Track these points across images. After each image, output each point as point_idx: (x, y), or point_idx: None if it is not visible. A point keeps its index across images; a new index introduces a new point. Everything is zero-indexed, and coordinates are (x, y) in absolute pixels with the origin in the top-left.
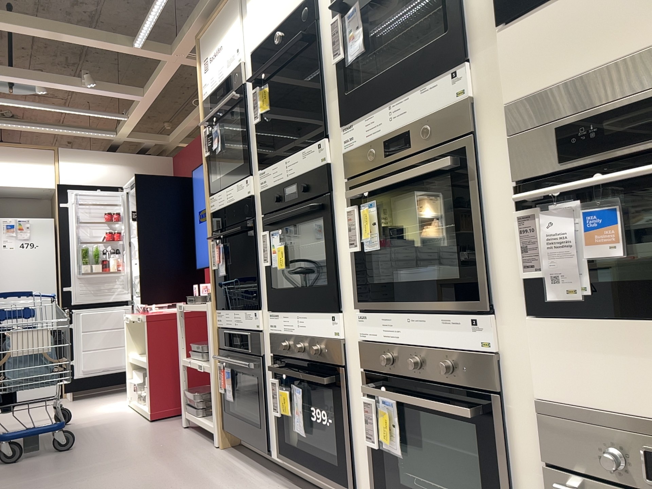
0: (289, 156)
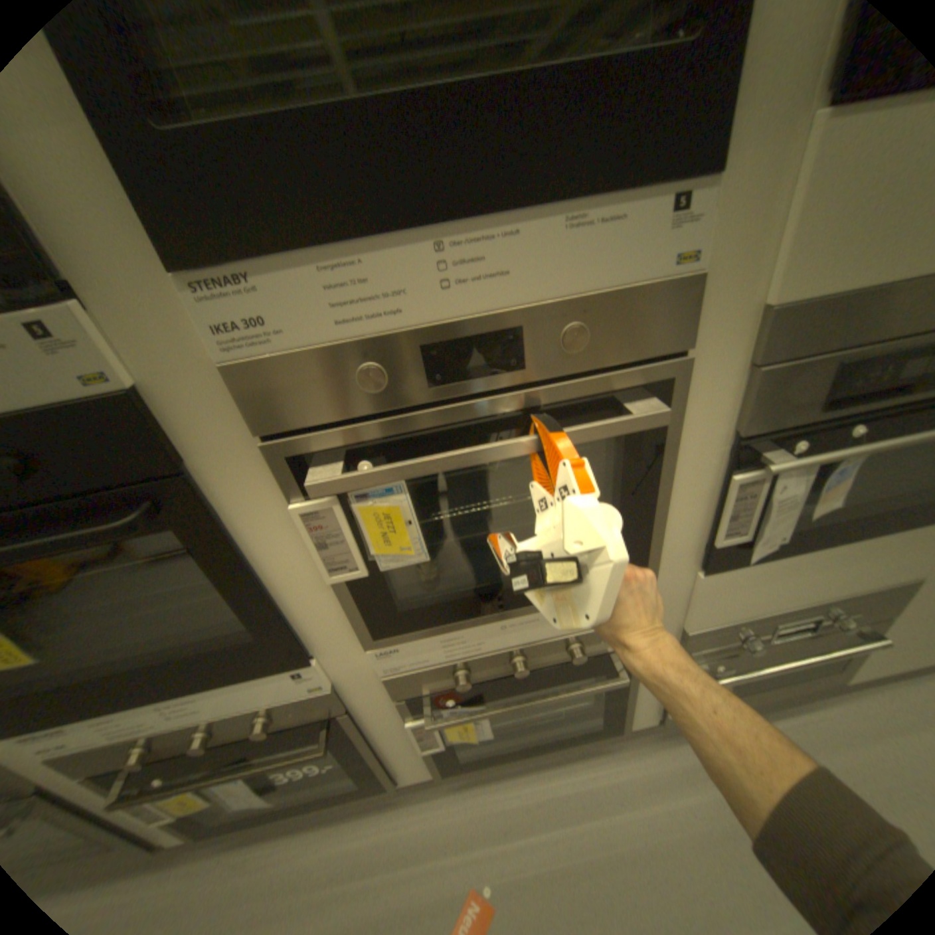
0: None
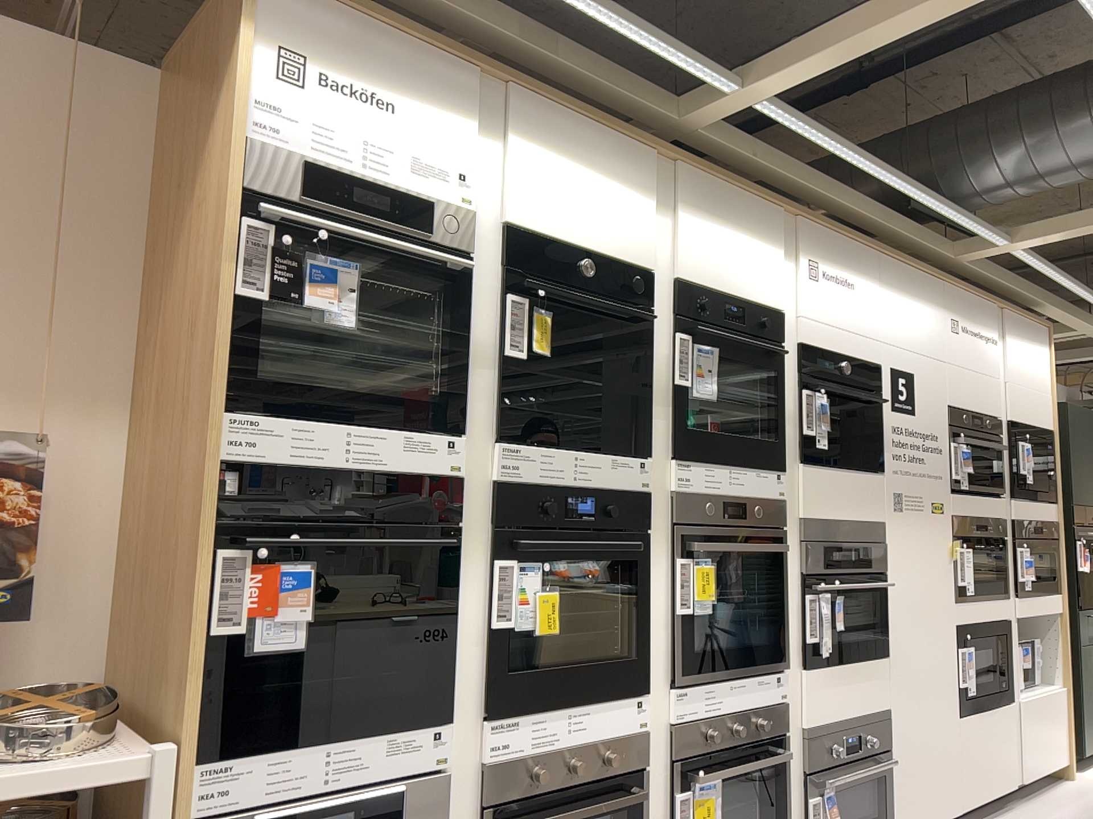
0: (585, 453)
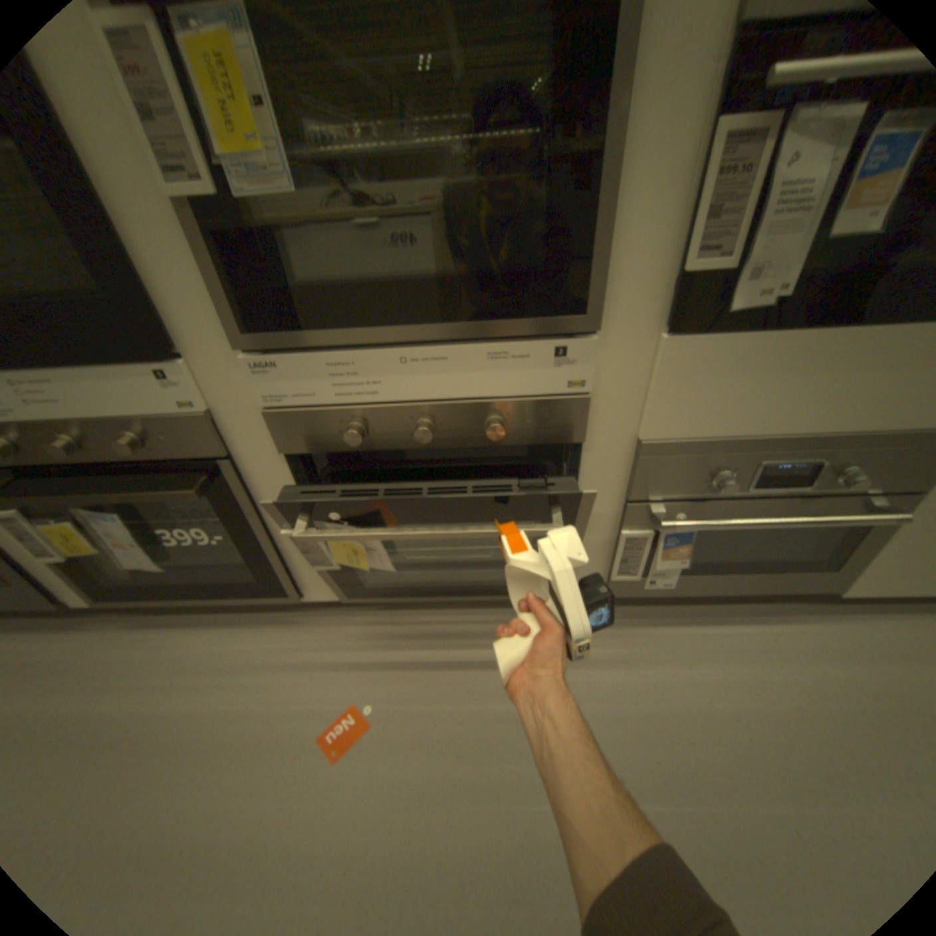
0: None
